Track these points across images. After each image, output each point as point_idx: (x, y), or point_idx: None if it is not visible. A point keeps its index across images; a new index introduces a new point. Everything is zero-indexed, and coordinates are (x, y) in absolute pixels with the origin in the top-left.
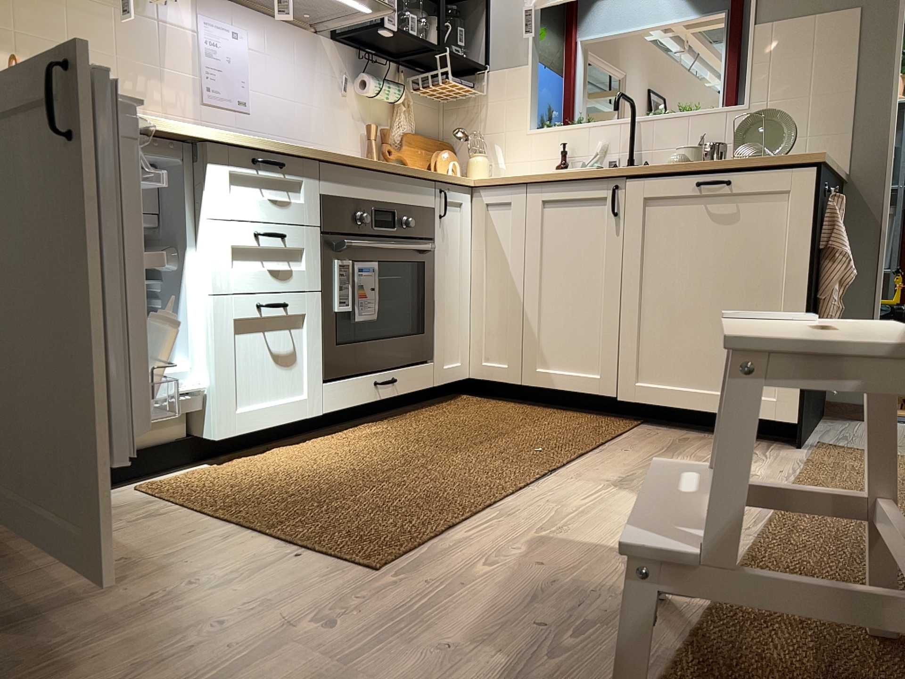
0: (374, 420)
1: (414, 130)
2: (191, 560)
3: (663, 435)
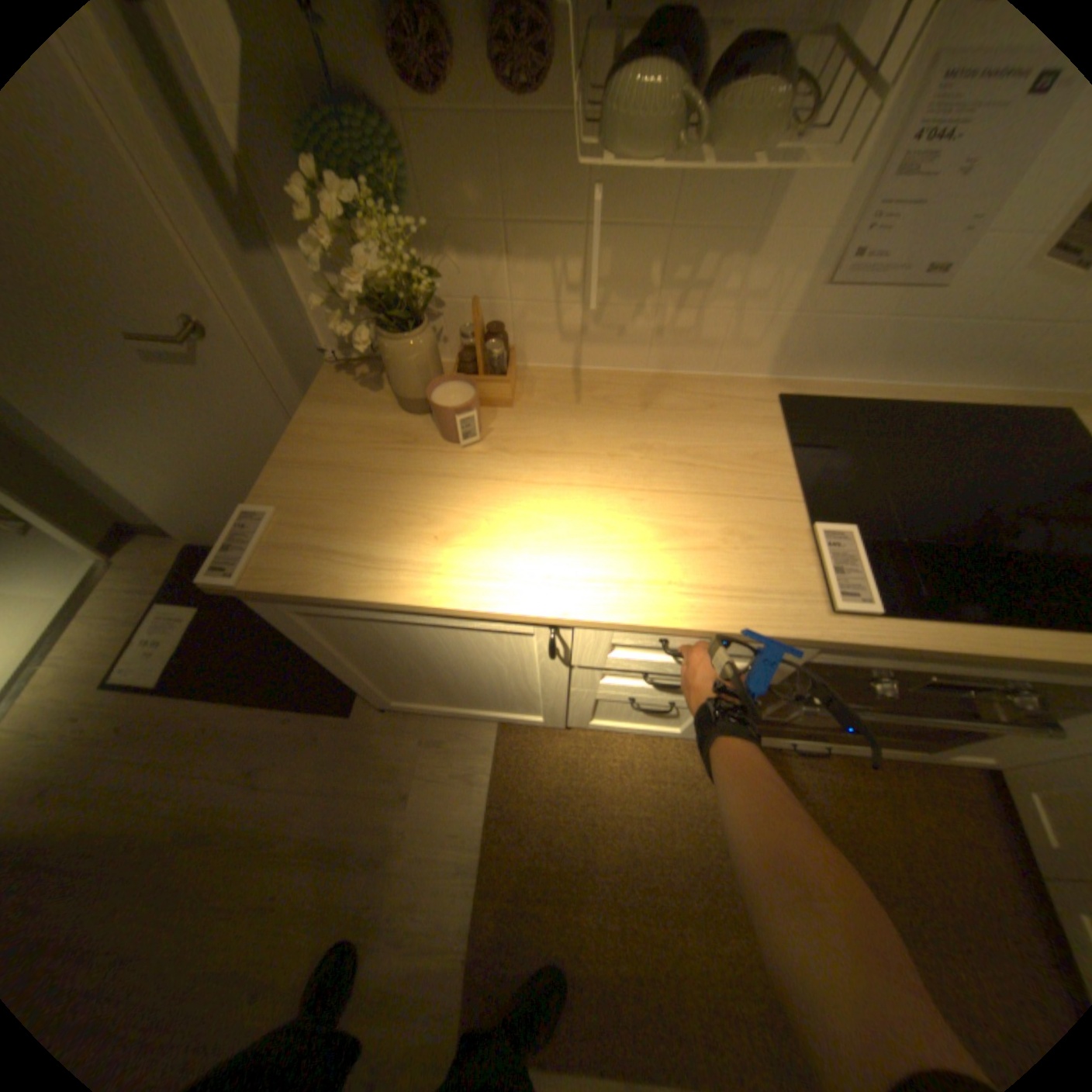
0: None
1: None
2: (415, 888)
3: None
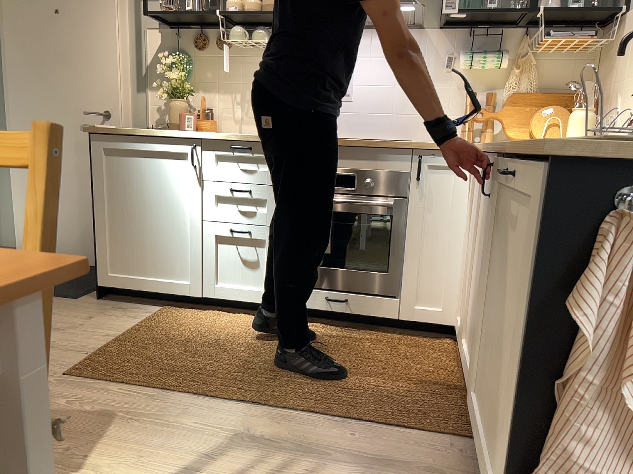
0: (340, 325)
1: (535, 89)
2: (81, 335)
3: (437, 456)
